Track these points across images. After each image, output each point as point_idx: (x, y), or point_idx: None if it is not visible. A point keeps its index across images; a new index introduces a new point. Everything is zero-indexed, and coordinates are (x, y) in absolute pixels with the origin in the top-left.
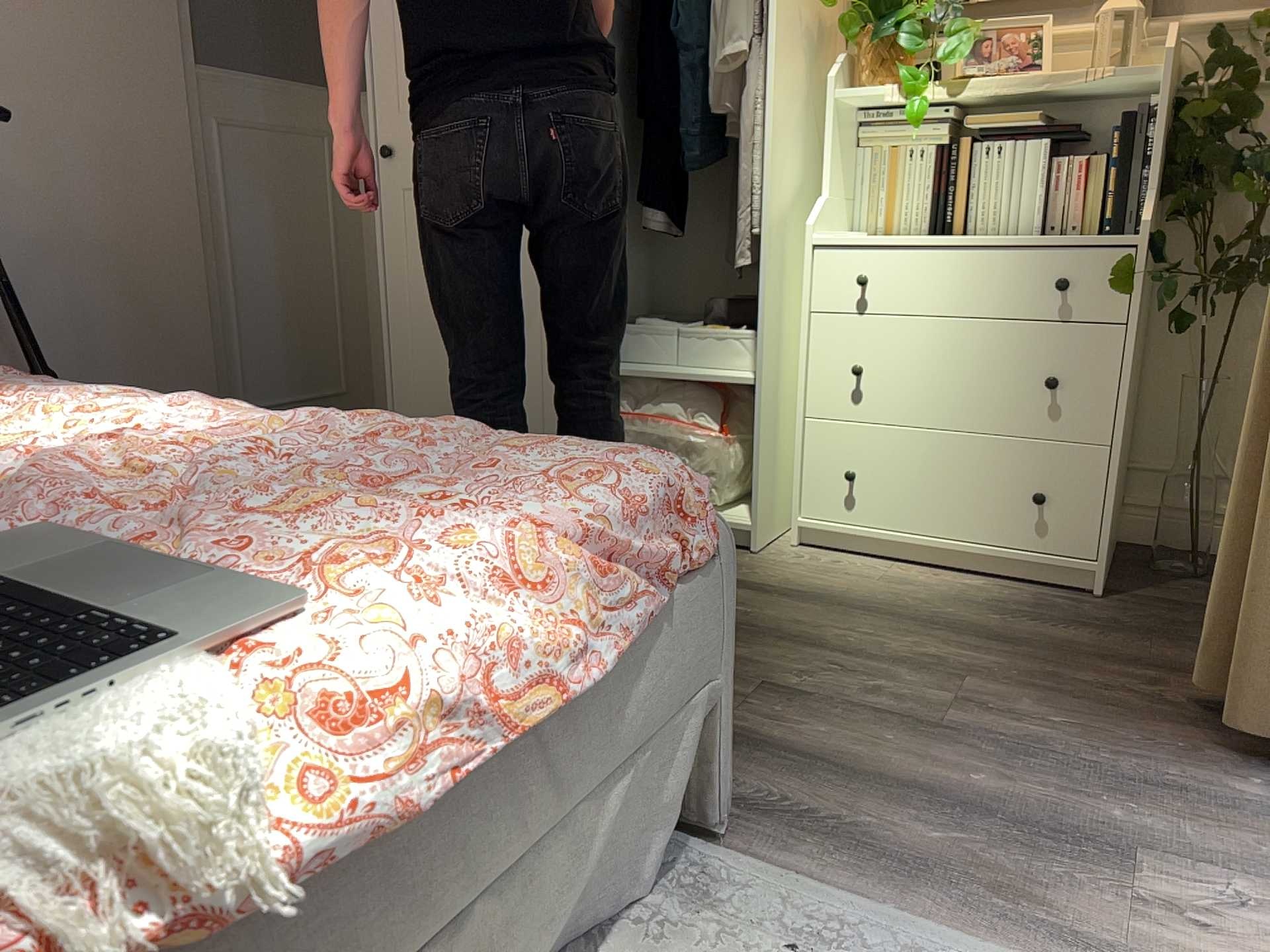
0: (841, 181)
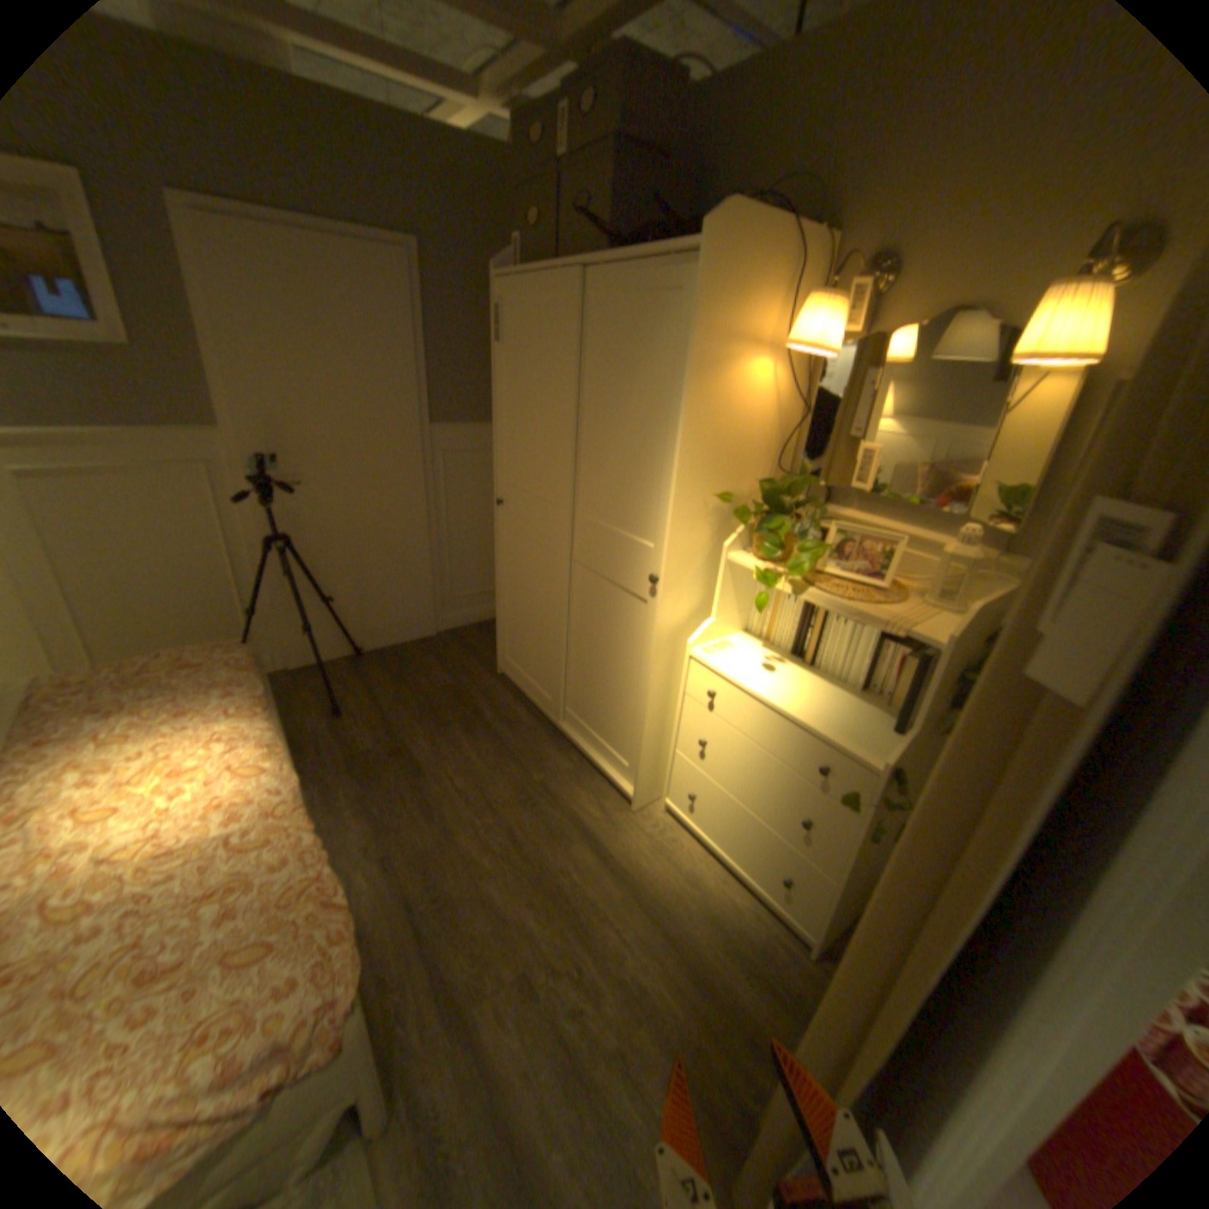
0: (733, 604)
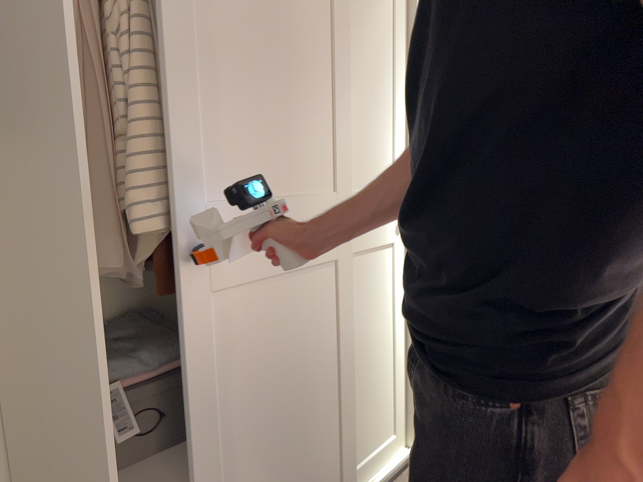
0: None
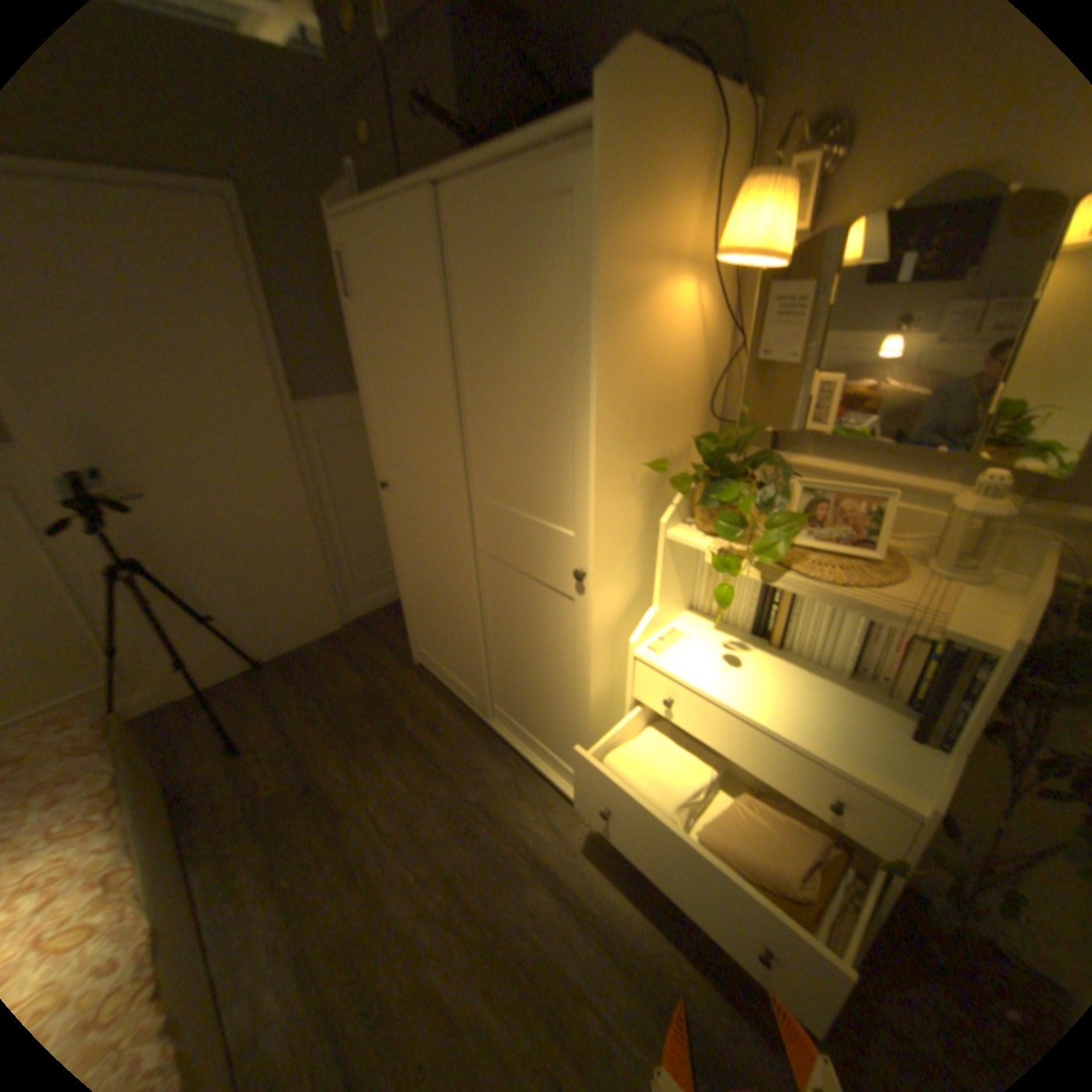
0: (675, 585)
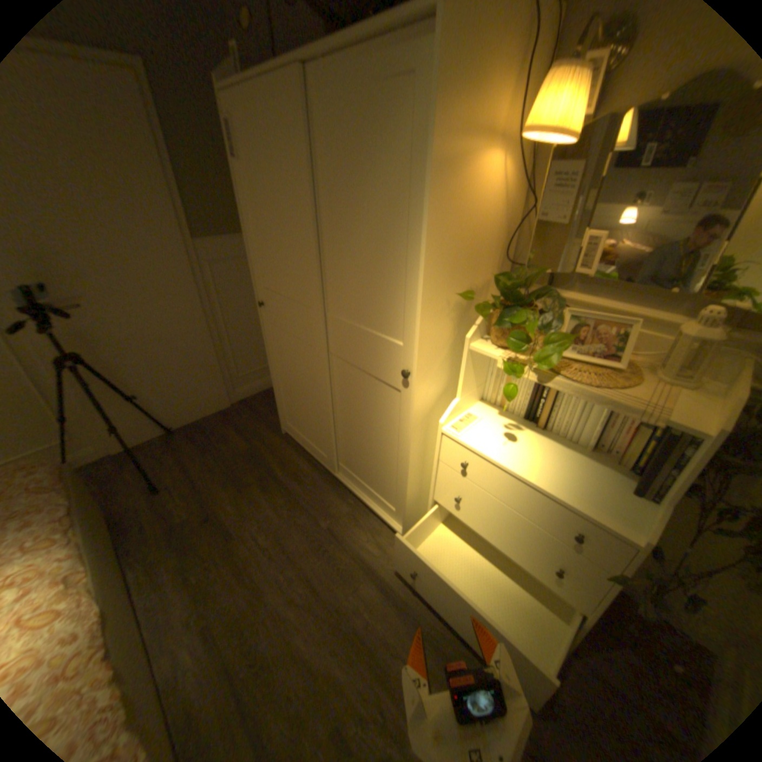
0: (473, 383)
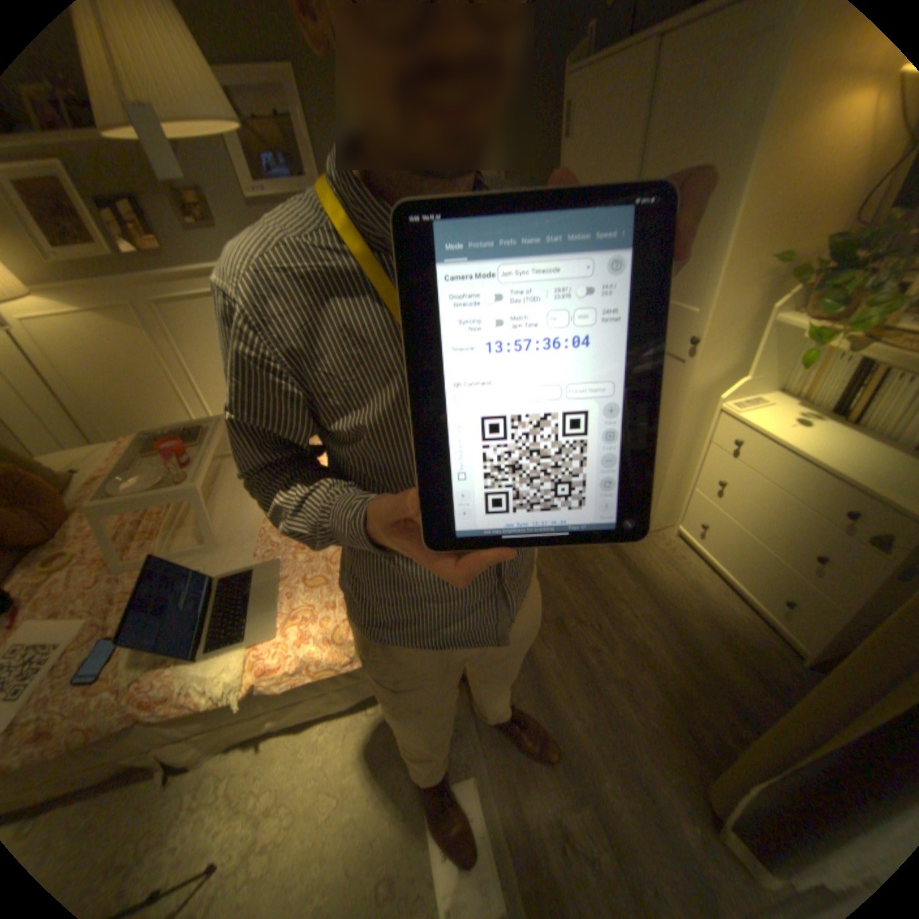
0: (773, 365)
